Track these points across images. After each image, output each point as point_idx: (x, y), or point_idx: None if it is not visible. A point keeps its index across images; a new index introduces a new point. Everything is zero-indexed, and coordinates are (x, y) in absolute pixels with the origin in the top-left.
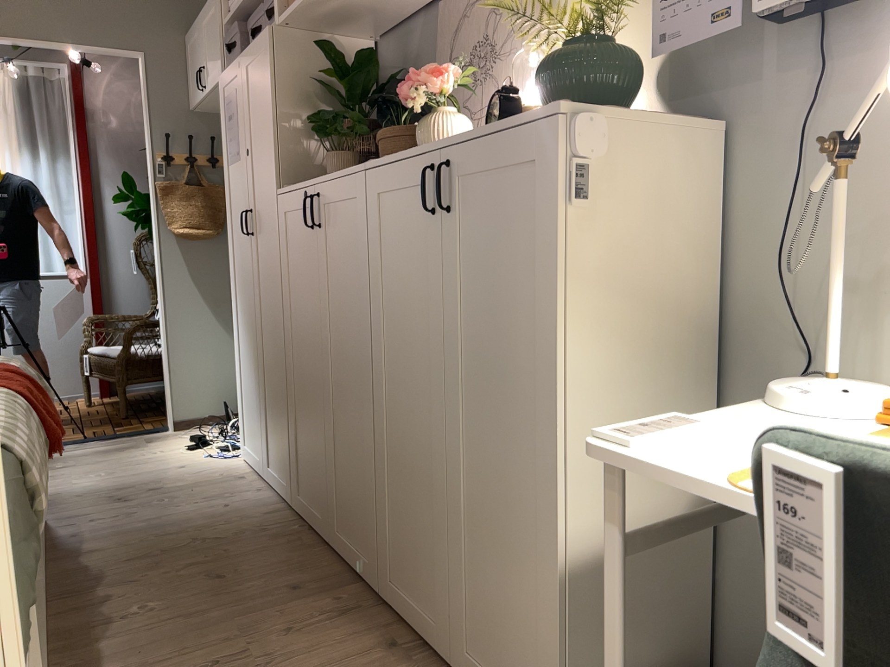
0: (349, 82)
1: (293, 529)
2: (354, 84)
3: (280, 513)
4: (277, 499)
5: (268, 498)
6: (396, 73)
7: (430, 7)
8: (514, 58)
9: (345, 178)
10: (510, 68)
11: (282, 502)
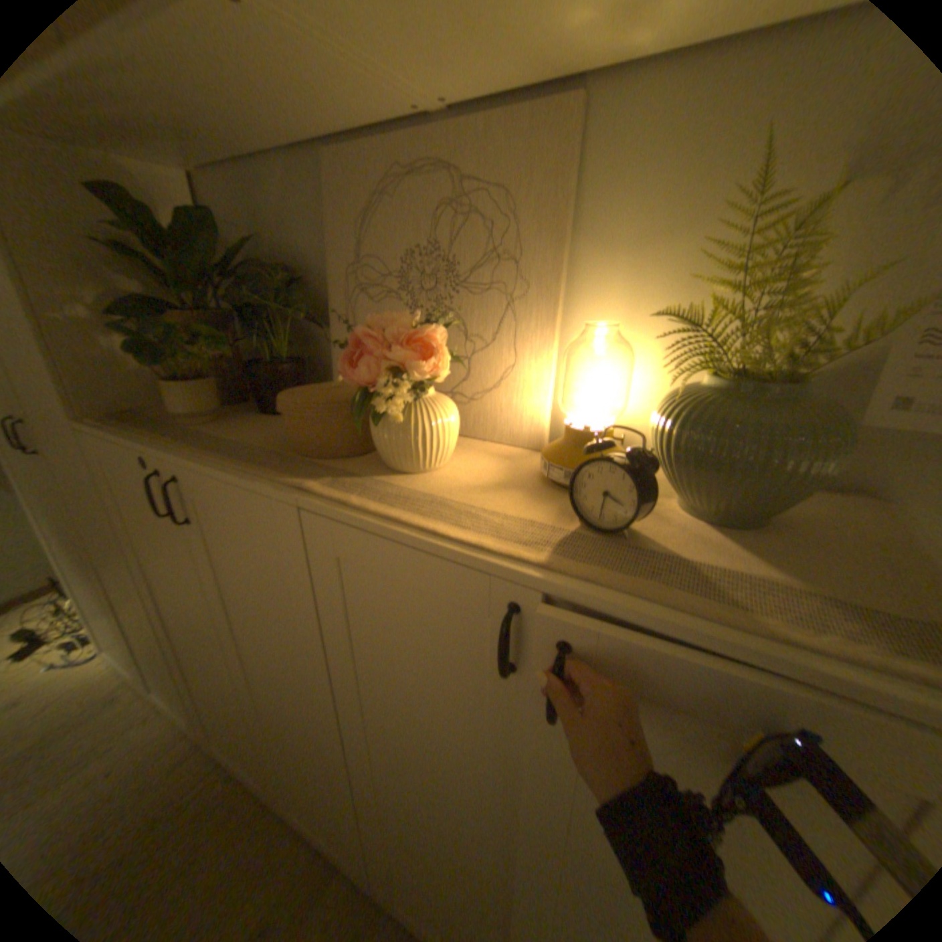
0: (164, 244)
1: (217, 785)
2: (175, 249)
3: (188, 757)
4: (176, 730)
5: (163, 731)
6: (239, 234)
7: (295, 147)
8: (517, 309)
9: (244, 490)
10: (491, 310)
11: (185, 733)
